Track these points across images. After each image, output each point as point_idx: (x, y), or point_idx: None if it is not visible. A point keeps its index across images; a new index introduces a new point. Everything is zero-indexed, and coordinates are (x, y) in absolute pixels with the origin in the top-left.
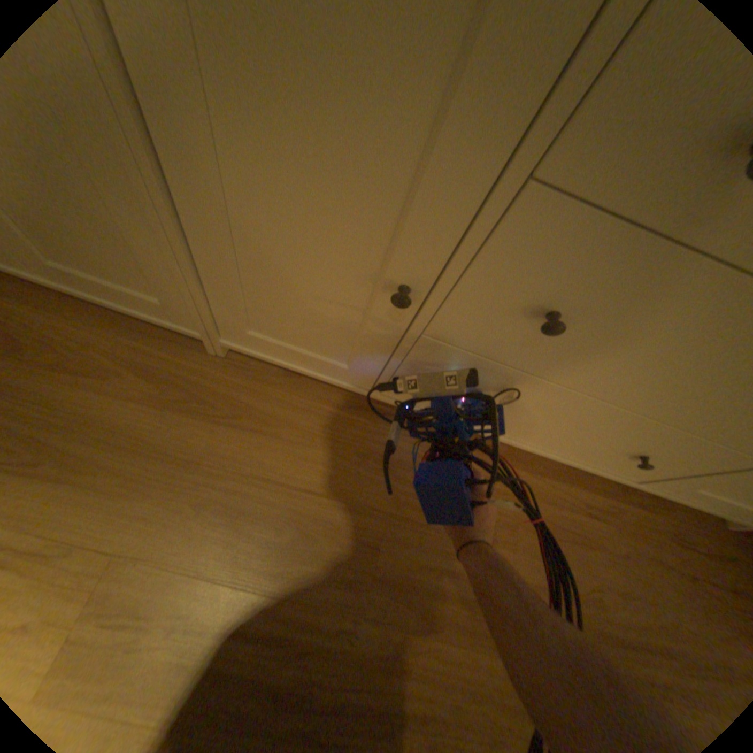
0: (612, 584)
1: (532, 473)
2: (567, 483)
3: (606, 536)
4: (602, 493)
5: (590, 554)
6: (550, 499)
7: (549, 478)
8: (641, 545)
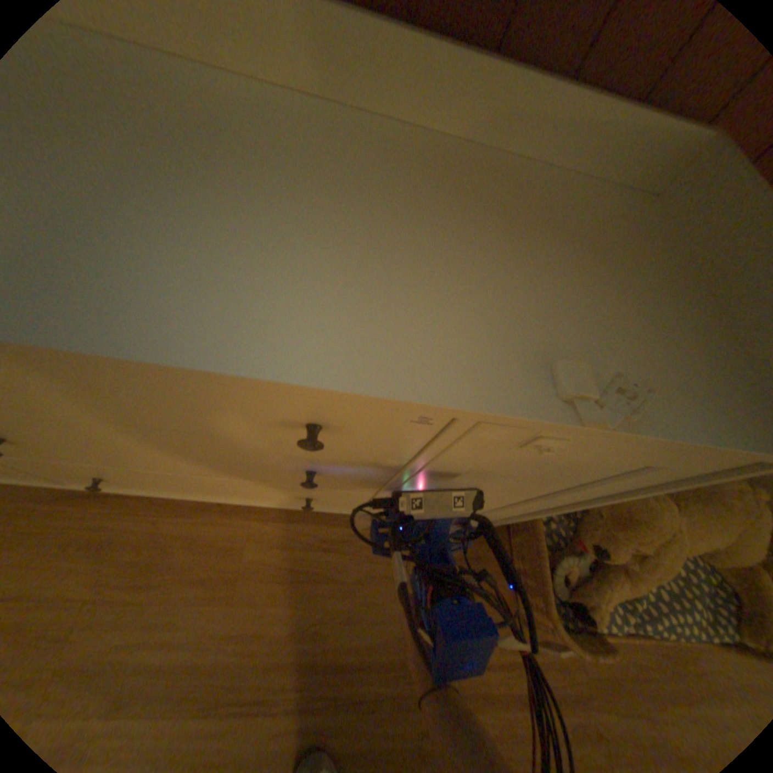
0: (334, 613)
1: (263, 521)
2: (302, 523)
3: (337, 566)
4: (340, 524)
5: (315, 589)
6: (279, 543)
7: (282, 522)
8: (375, 566)
